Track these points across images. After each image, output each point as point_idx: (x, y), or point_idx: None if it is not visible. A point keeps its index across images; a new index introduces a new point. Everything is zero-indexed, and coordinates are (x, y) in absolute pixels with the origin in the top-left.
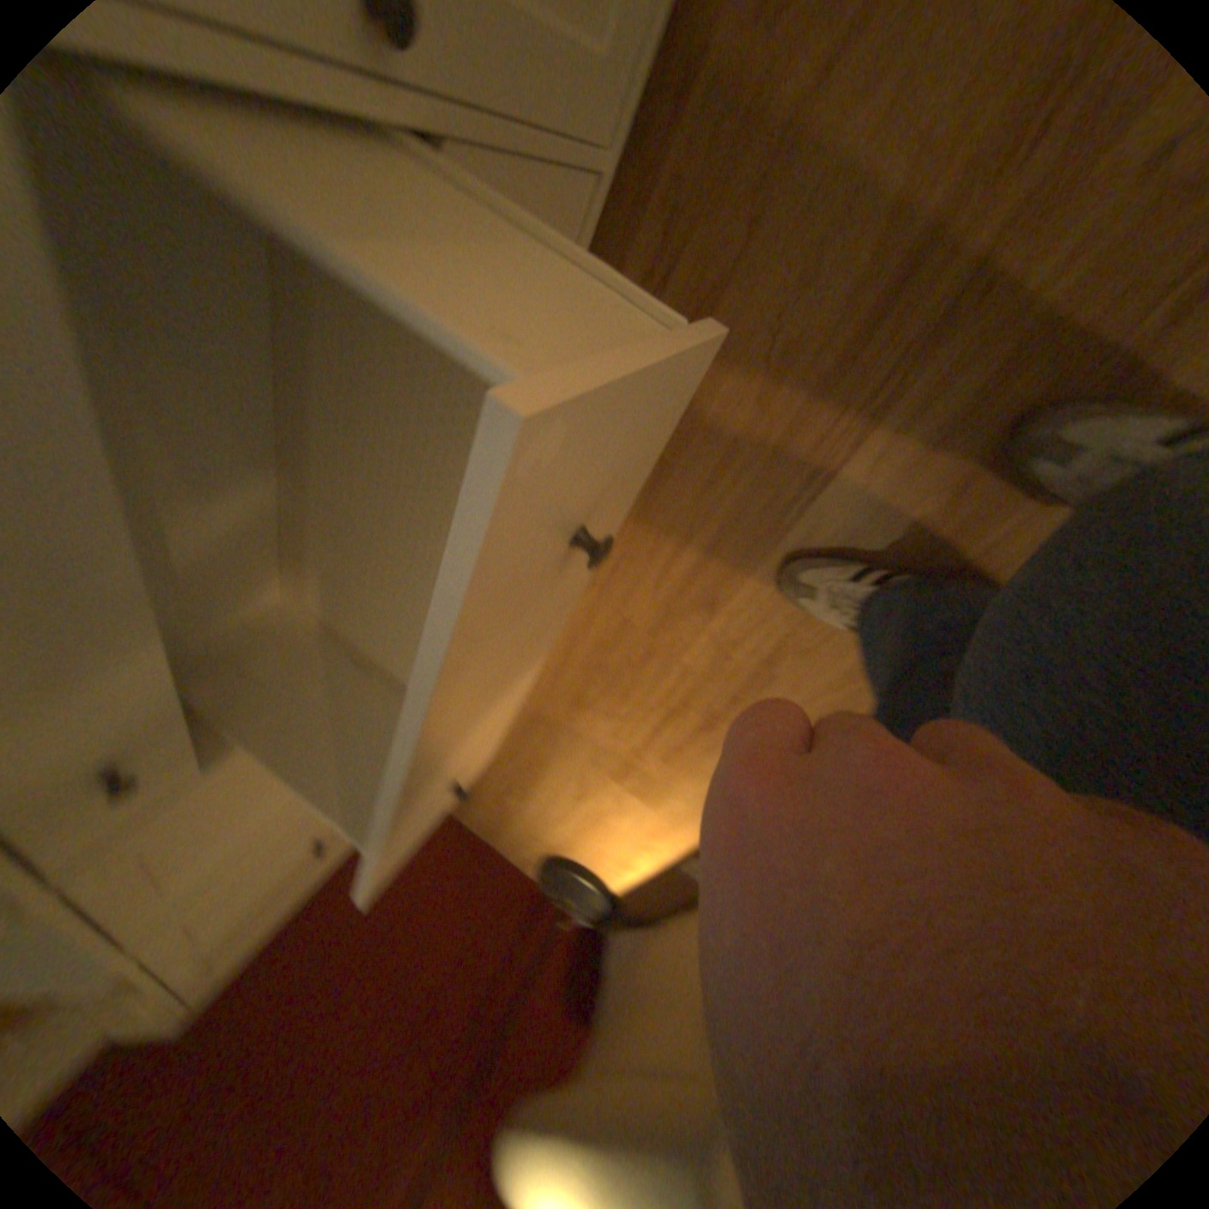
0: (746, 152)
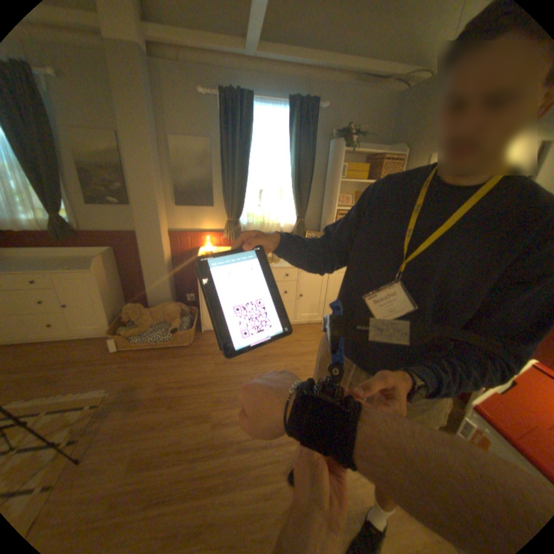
0: (71, 349)
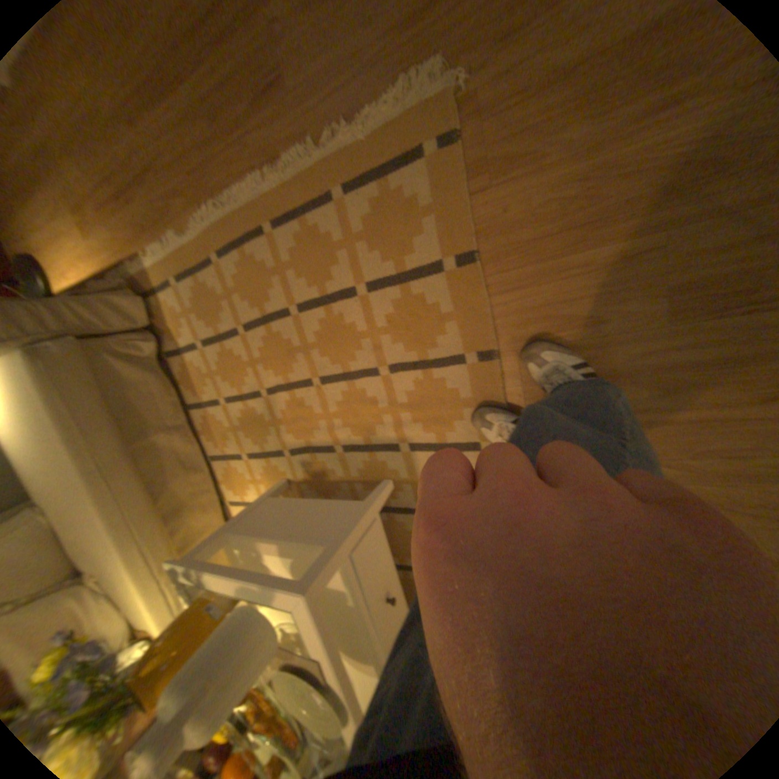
0: None
